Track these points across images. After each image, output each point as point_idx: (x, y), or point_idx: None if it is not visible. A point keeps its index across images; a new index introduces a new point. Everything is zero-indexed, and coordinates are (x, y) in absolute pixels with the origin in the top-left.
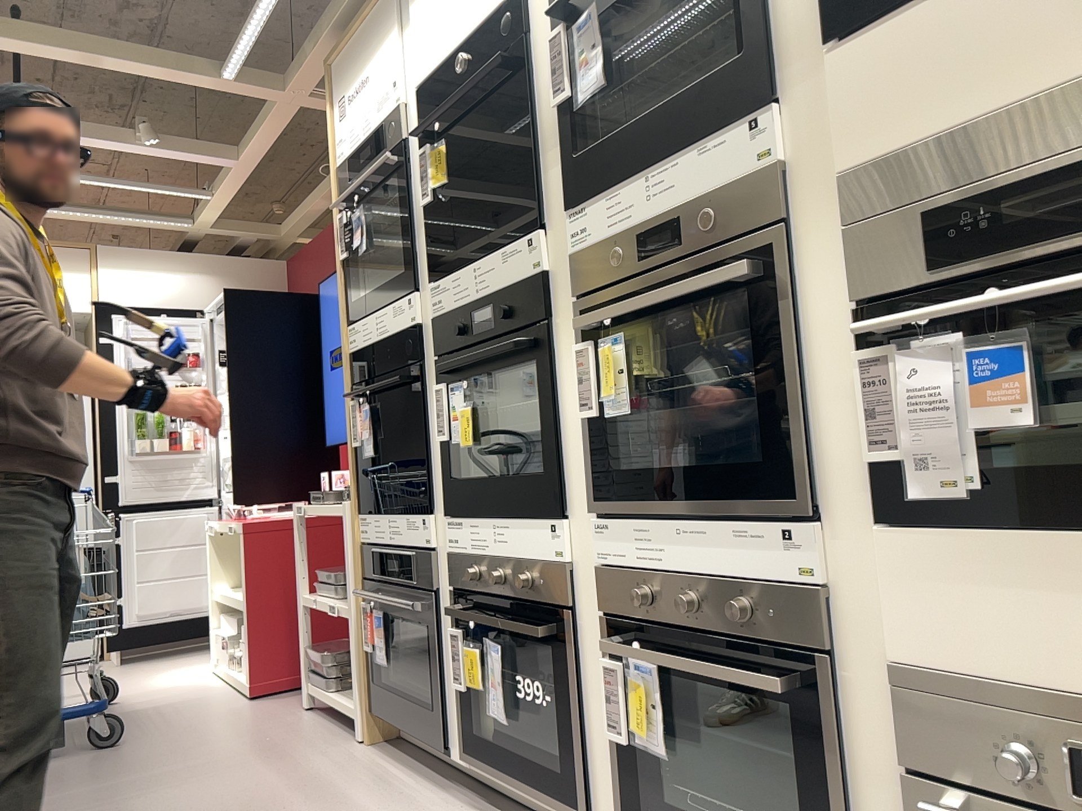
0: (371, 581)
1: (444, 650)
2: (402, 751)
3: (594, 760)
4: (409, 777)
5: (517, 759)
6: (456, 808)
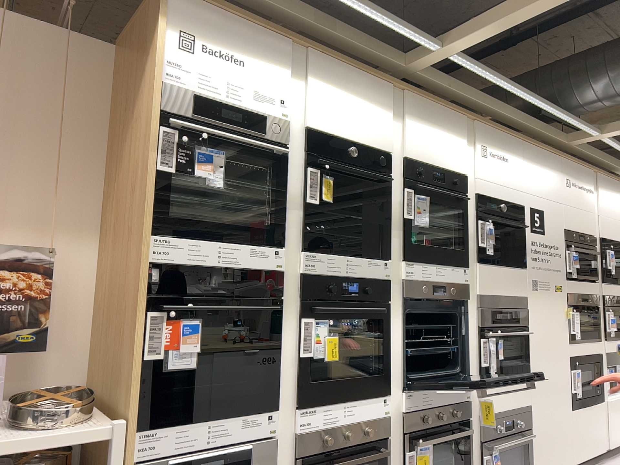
0: None
1: None
2: None
3: None
4: None
5: None
6: None
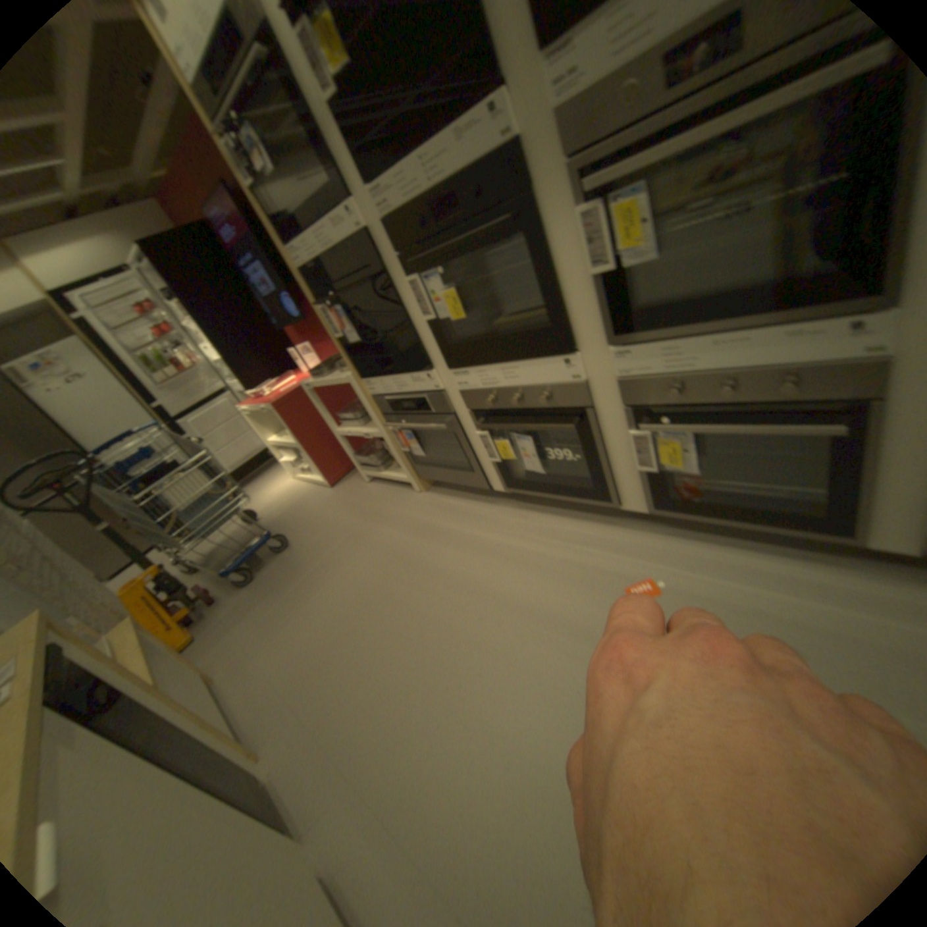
0: (388, 413)
1: (470, 441)
2: (446, 488)
3: (618, 477)
4: (466, 502)
5: (552, 484)
6: (510, 511)
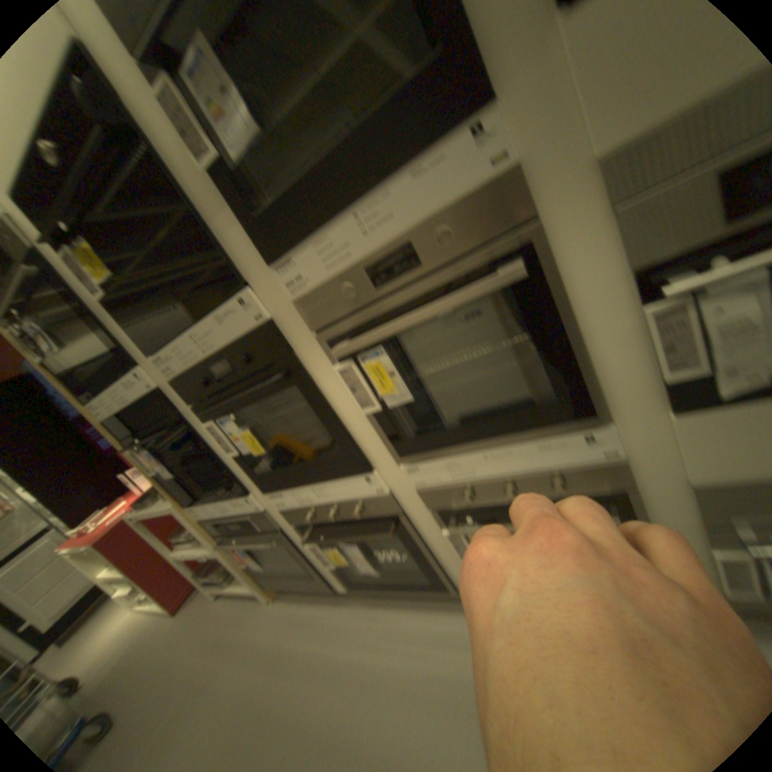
0: (220, 537)
1: (305, 555)
2: (295, 596)
3: (449, 572)
4: (316, 613)
5: (392, 585)
6: (361, 617)
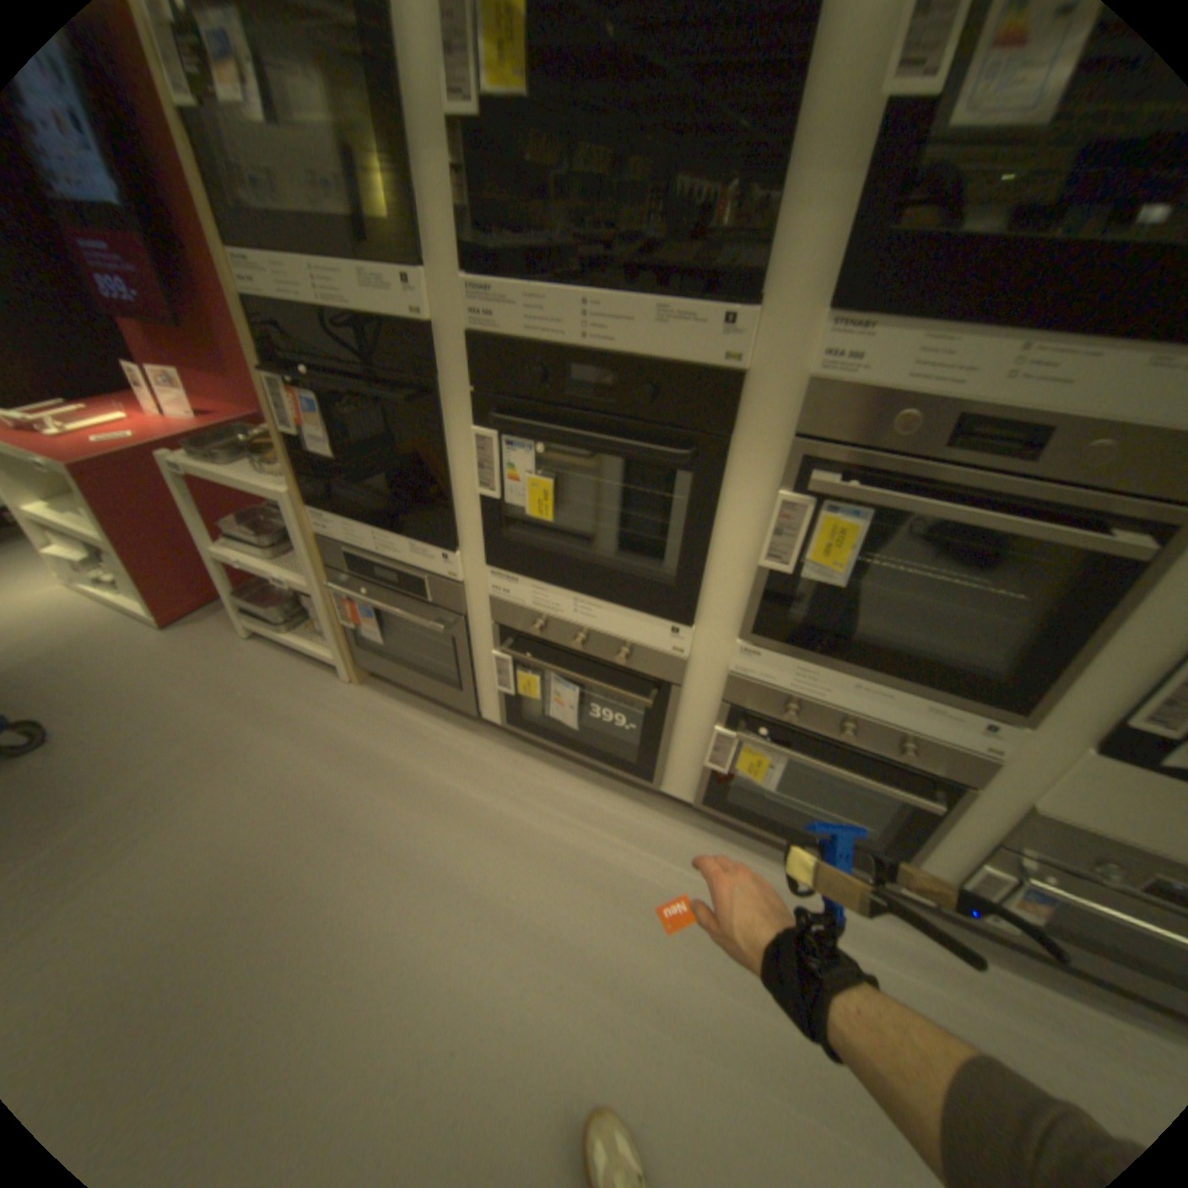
0: (338, 570)
1: (475, 657)
2: (398, 690)
3: (671, 761)
4: (432, 724)
5: (578, 742)
6: (501, 755)
